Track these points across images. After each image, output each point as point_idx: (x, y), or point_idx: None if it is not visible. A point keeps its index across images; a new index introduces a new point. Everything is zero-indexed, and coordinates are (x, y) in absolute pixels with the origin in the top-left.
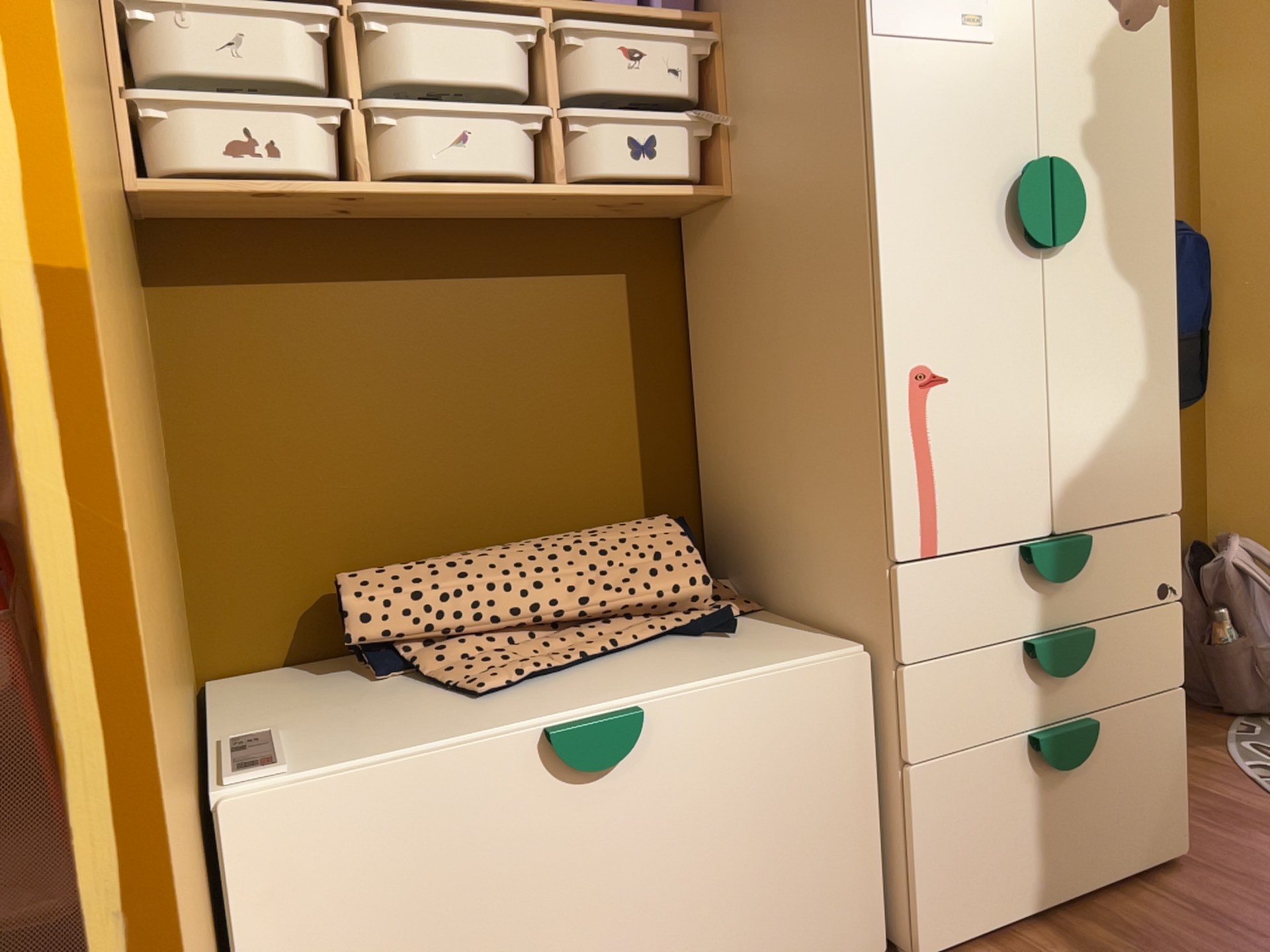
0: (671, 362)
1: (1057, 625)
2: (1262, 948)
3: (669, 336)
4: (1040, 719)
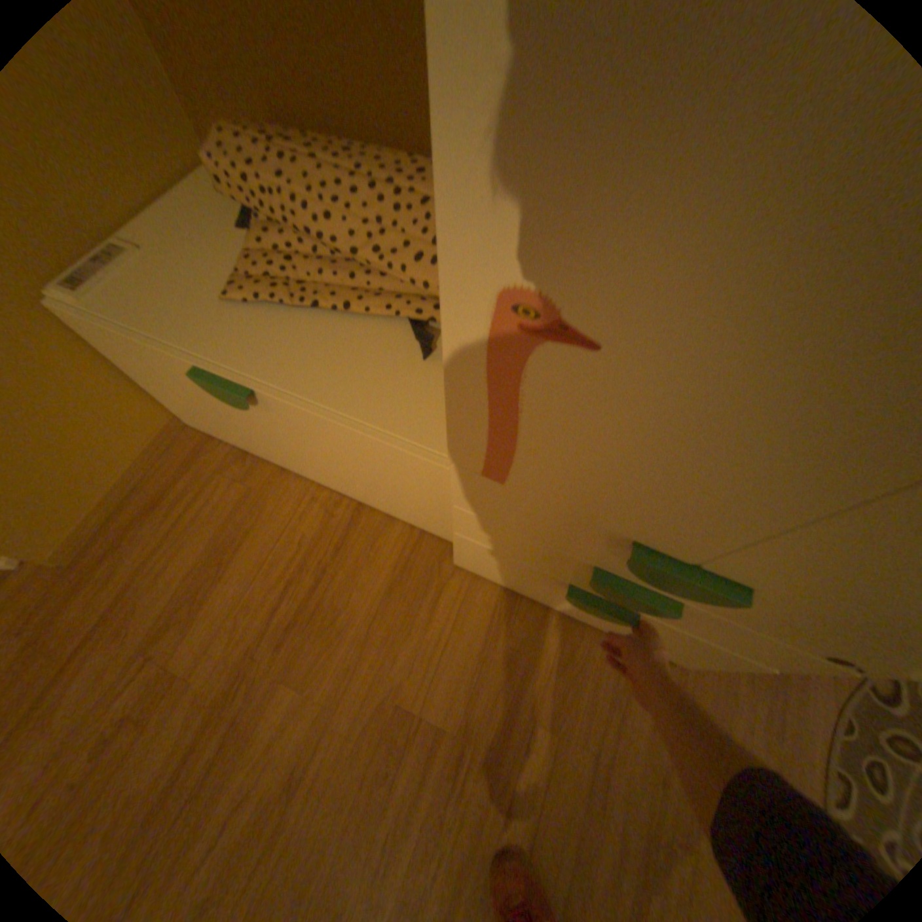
0: None
1: (641, 583)
2: (603, 737)
3: None
4: (586, 585)
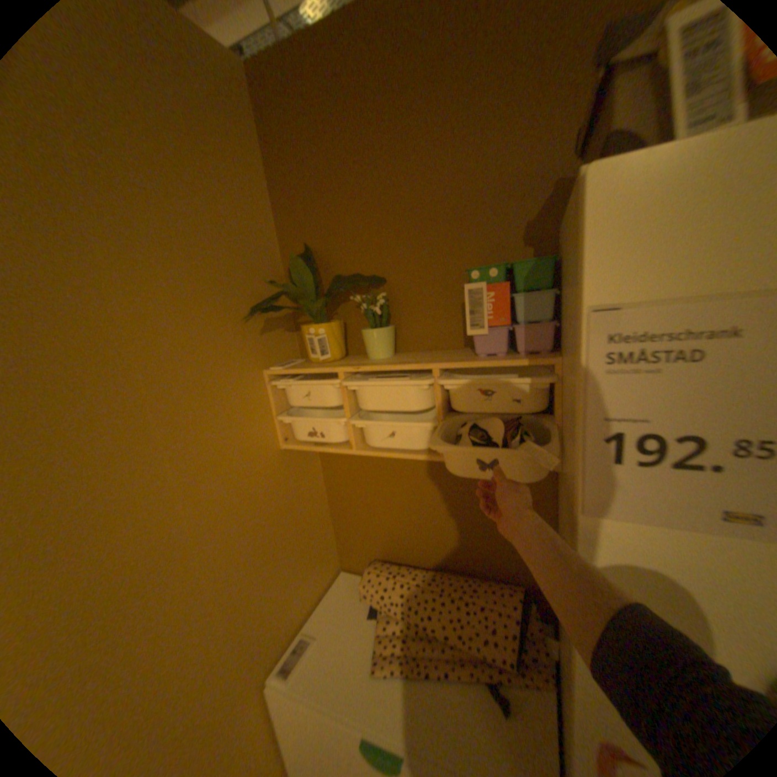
0: (544, 514)
1: None
2: None
3: (544, 501)
4: None
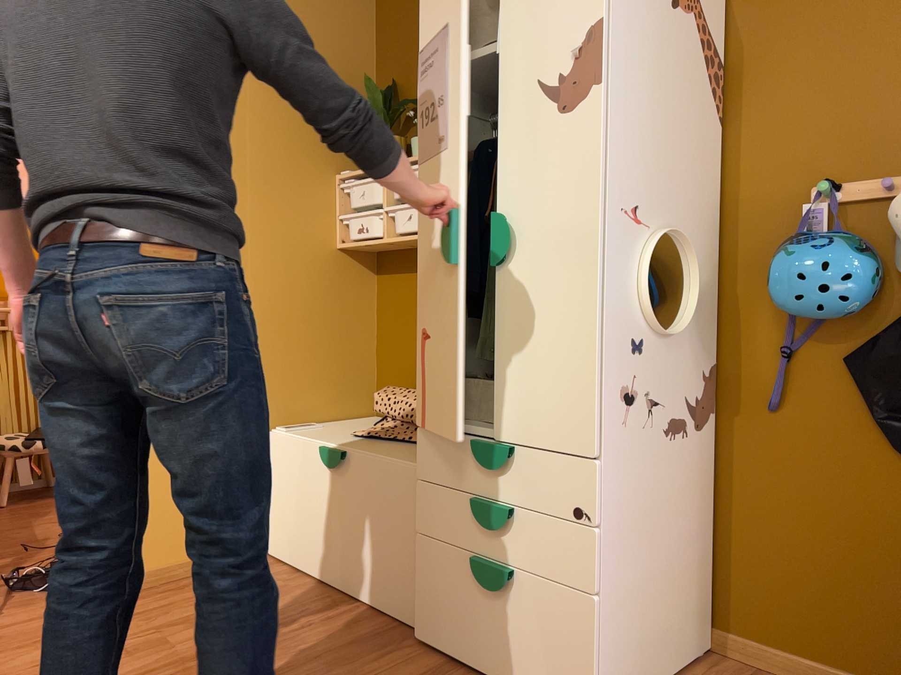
0: None
1: (492, 497)
2: None
3: None
4: (482, 551)
